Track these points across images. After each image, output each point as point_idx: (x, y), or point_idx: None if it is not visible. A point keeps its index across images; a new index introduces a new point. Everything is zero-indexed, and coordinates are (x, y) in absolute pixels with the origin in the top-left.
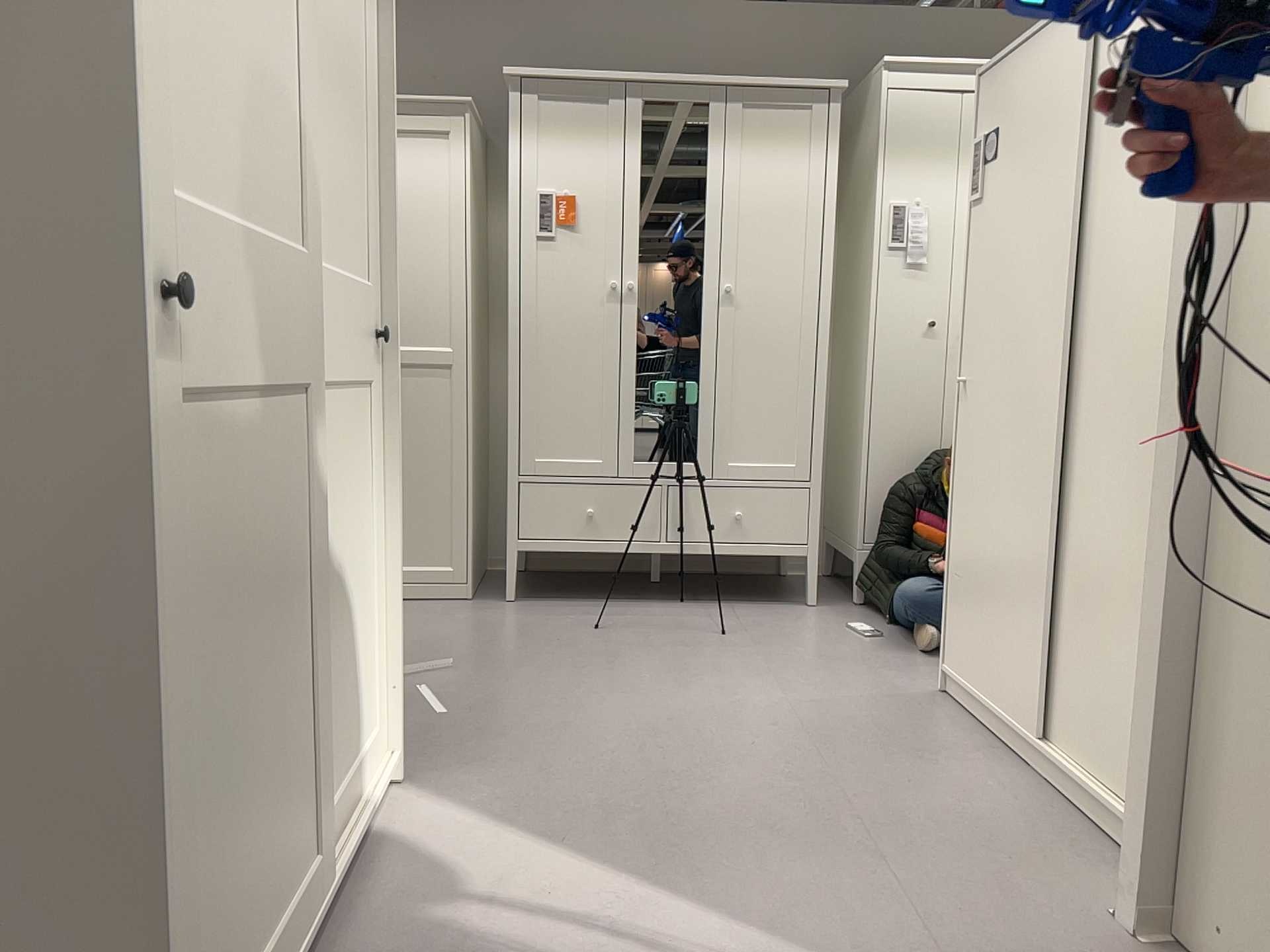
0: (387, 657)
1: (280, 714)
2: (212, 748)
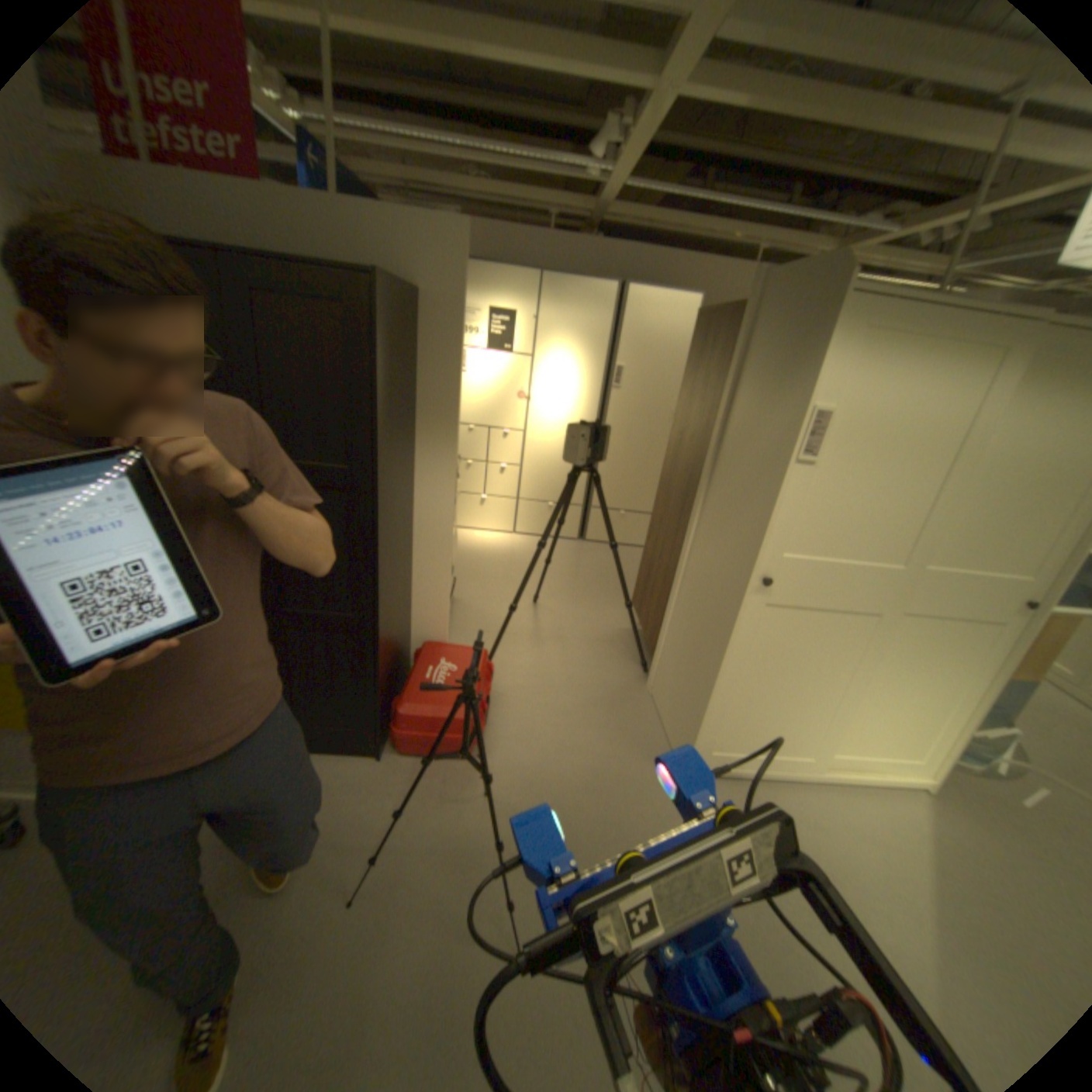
0: (962, 744)
1: (815, 706)
2: (764, 693)
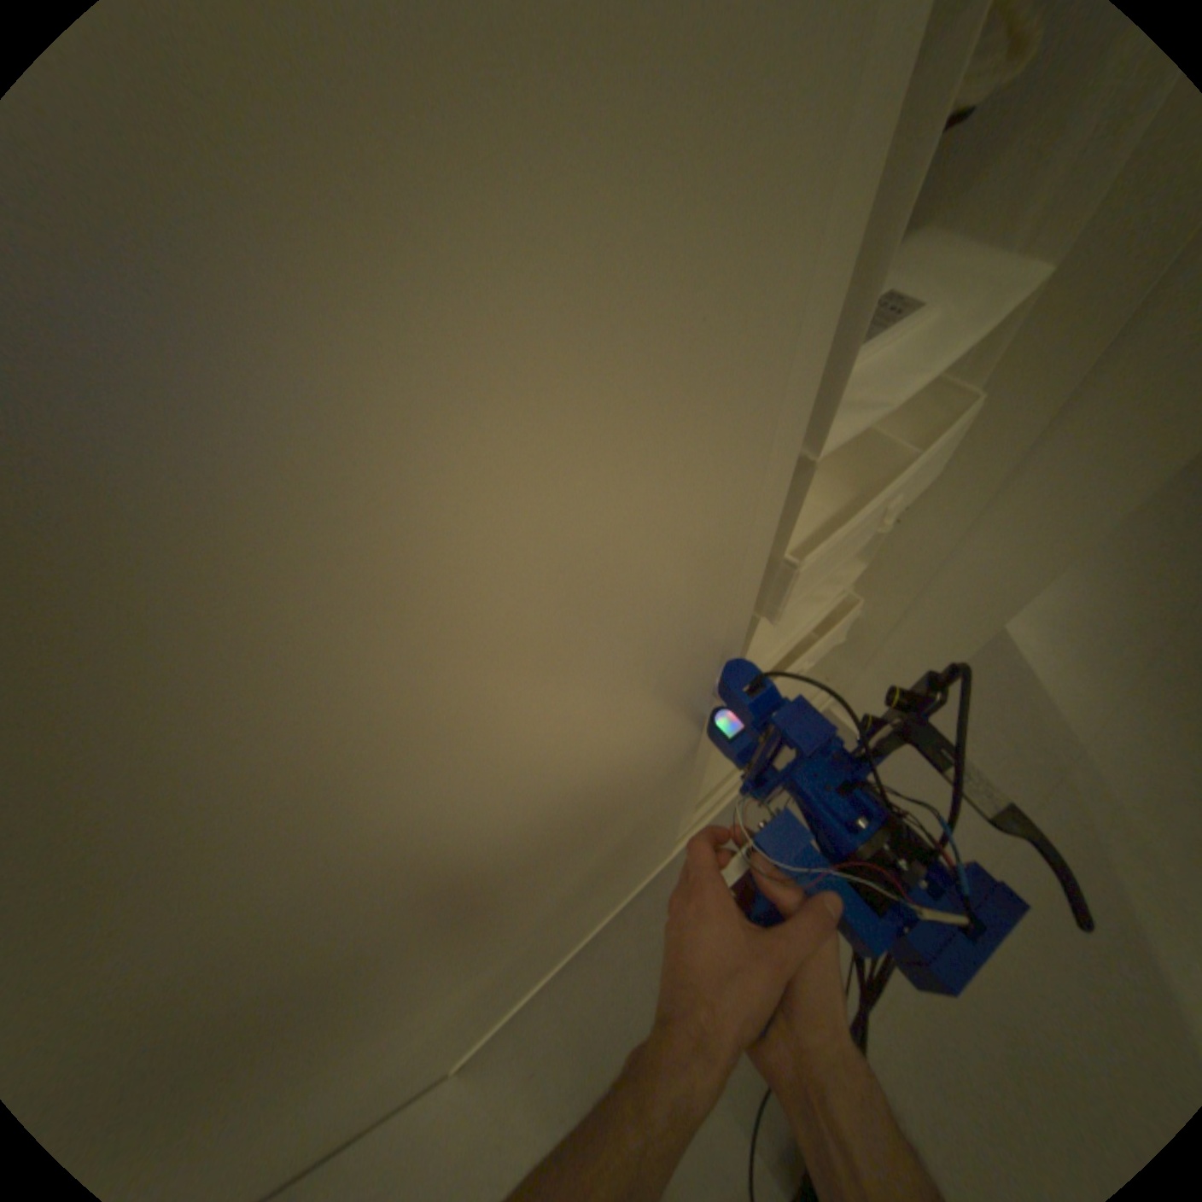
0: None
1: None
2: None
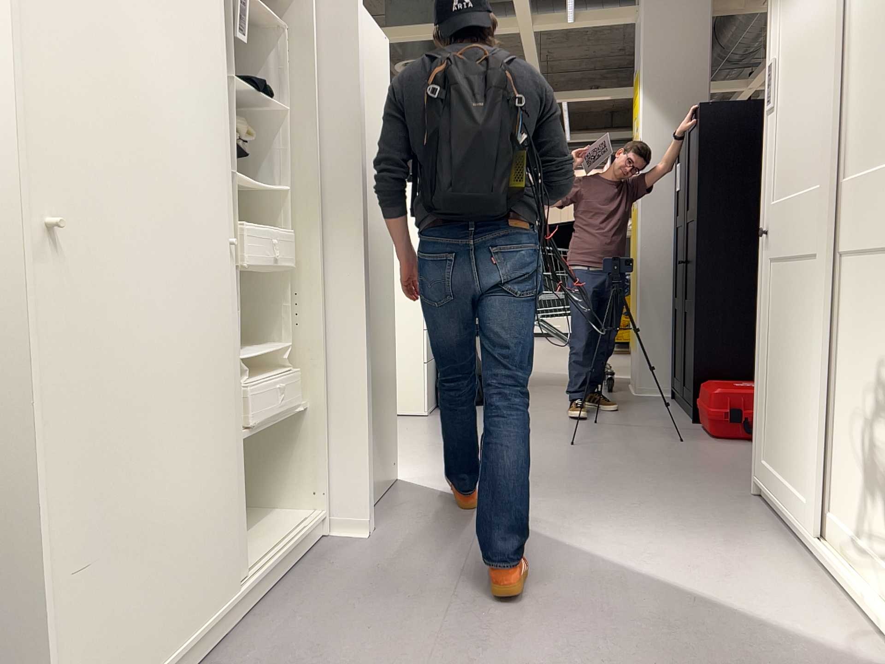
0: None
1: (794, 396)
2: (772, 371)
